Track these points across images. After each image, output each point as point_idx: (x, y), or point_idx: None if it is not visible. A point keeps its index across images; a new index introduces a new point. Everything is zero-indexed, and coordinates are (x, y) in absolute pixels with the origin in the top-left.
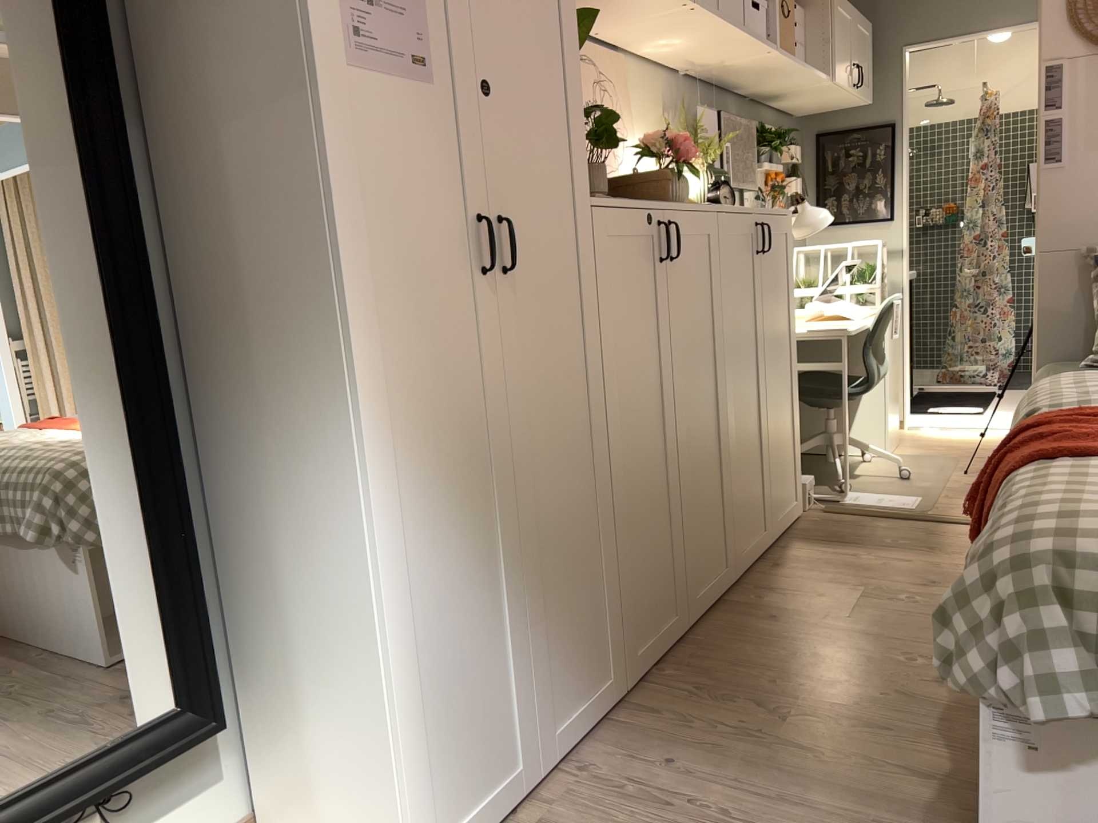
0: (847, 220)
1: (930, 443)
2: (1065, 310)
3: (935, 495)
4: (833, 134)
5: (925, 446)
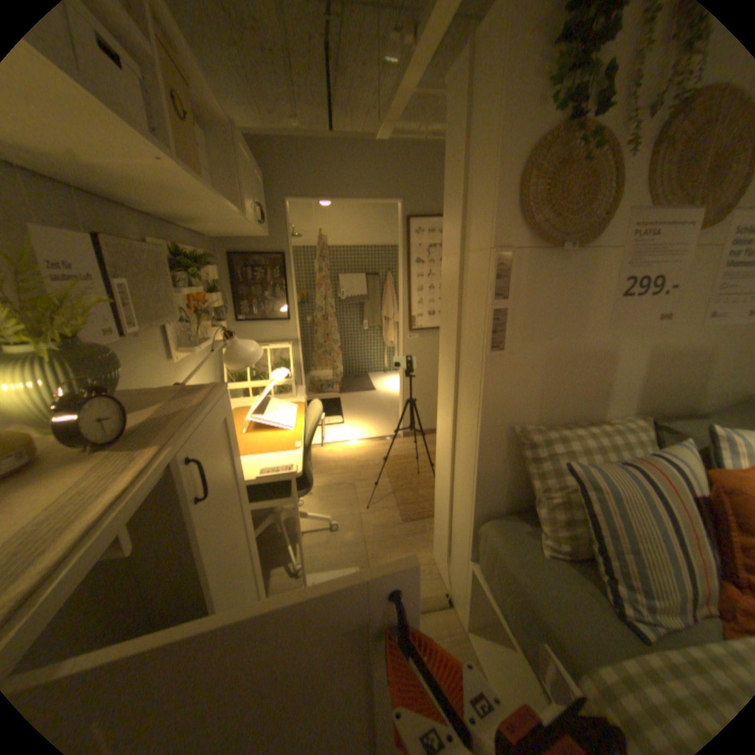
0: (261, 318)
1: (333, 467)
2: (498, 473)
3: (367, 560)
4: (244, 253)
5: (331, 472)
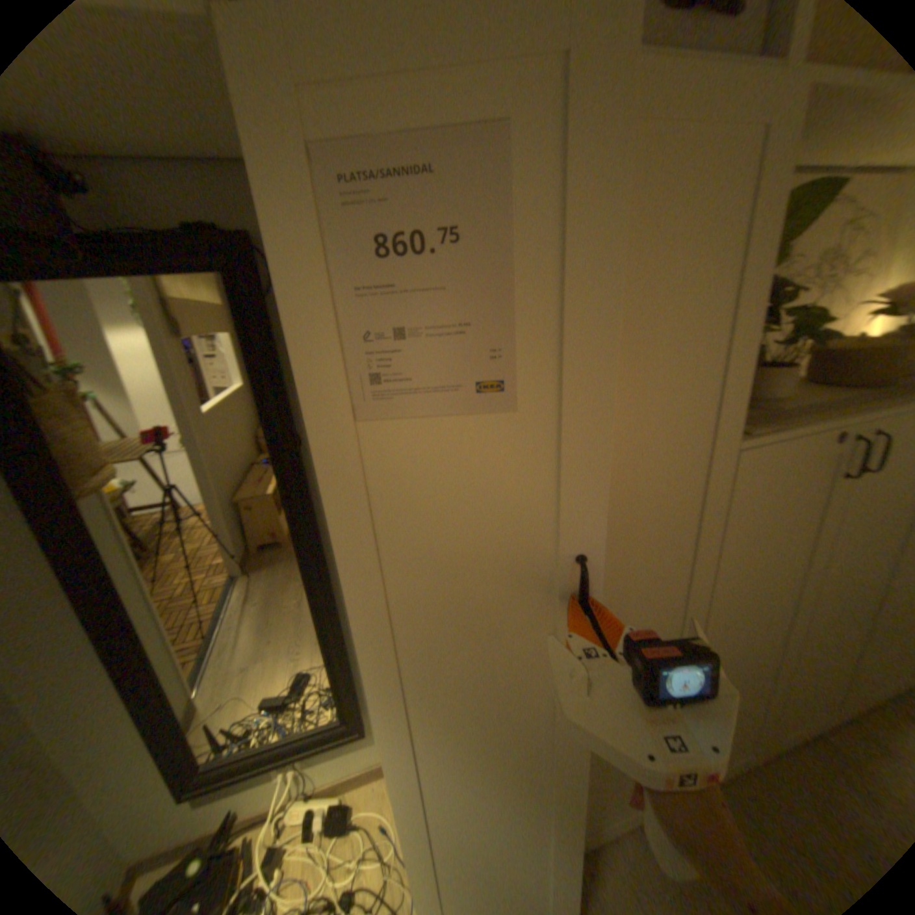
0: None
1: None
2: None
3: None
4: None
5: None
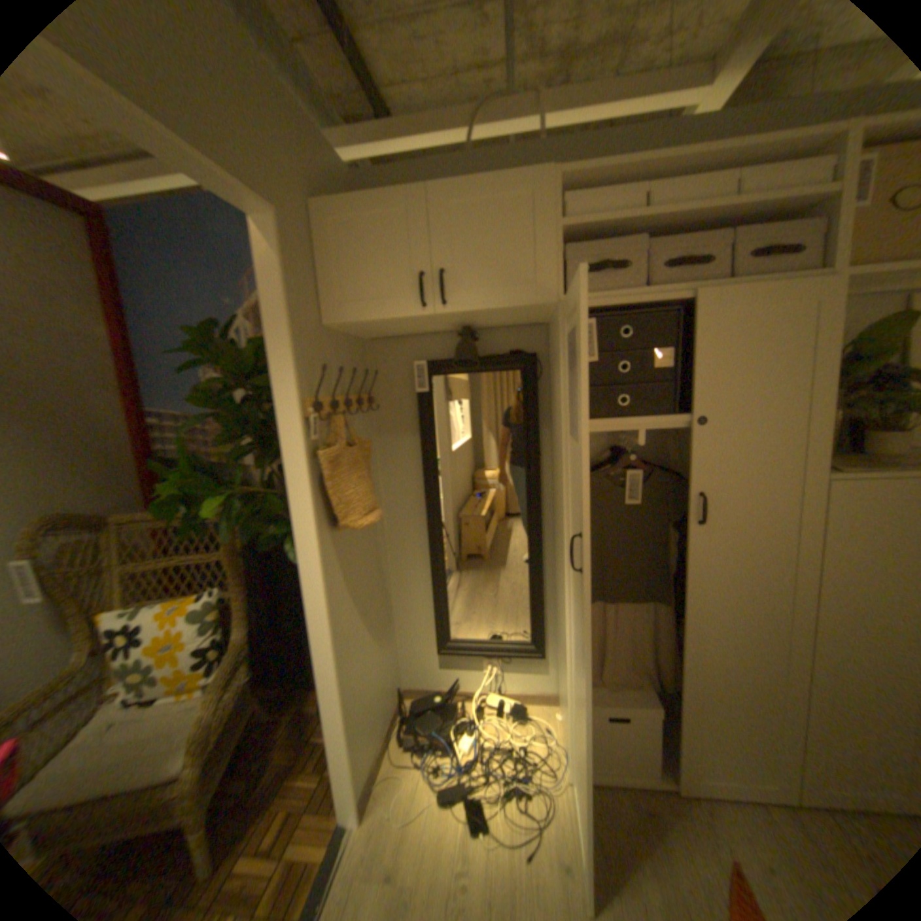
0: None
1: None
2: None
3: None
4: None
5: None
